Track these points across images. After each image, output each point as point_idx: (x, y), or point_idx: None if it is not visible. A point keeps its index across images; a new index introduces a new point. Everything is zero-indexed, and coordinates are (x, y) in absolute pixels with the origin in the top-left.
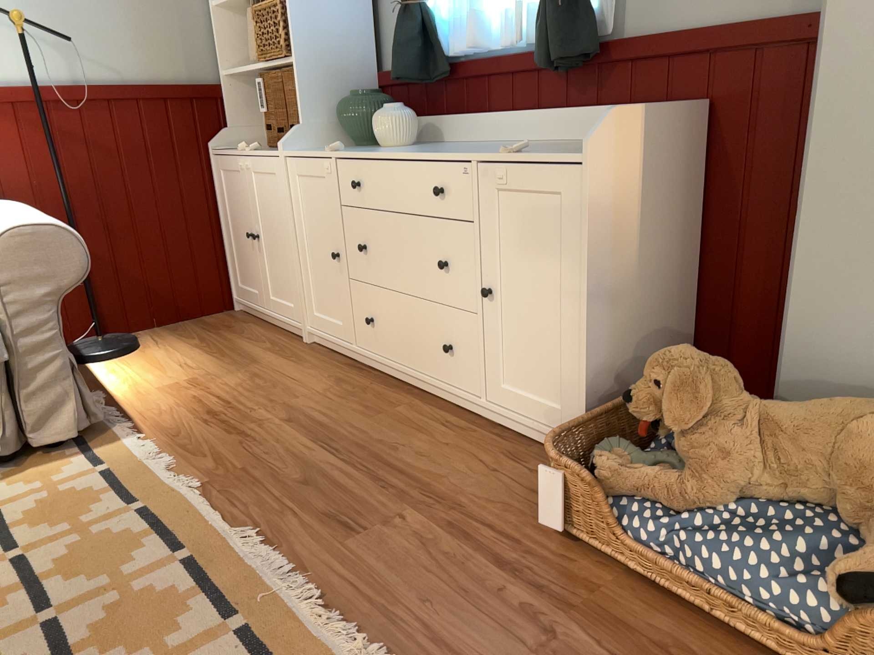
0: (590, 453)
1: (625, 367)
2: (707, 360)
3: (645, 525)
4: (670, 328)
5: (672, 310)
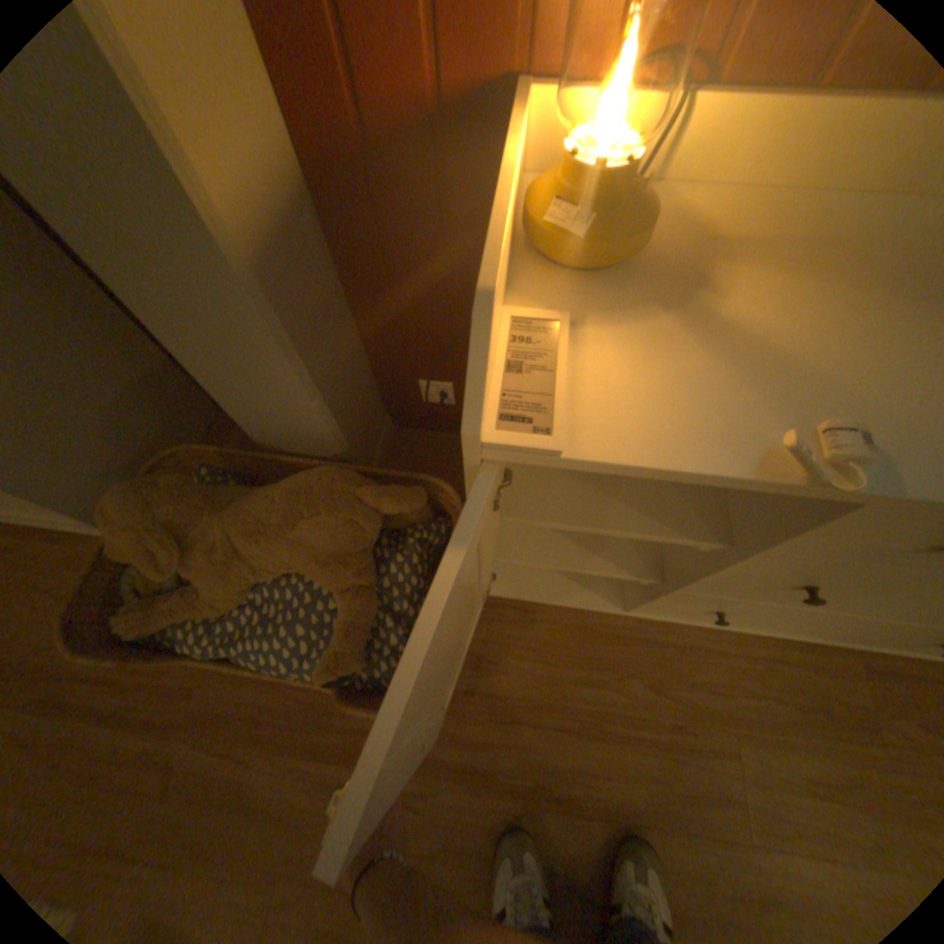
0: (117, 594)
1: (108, 460)
2: (151, 503)
3: (192, 653)
4: (135, 379)
5: (119, 365)
